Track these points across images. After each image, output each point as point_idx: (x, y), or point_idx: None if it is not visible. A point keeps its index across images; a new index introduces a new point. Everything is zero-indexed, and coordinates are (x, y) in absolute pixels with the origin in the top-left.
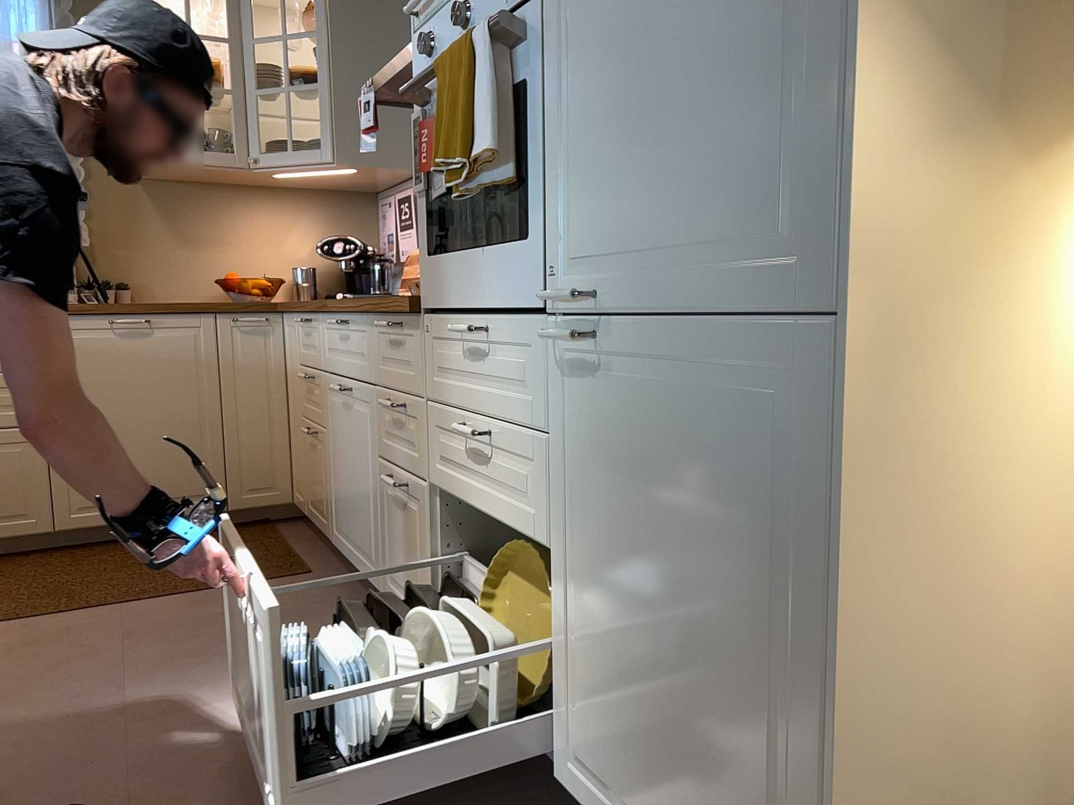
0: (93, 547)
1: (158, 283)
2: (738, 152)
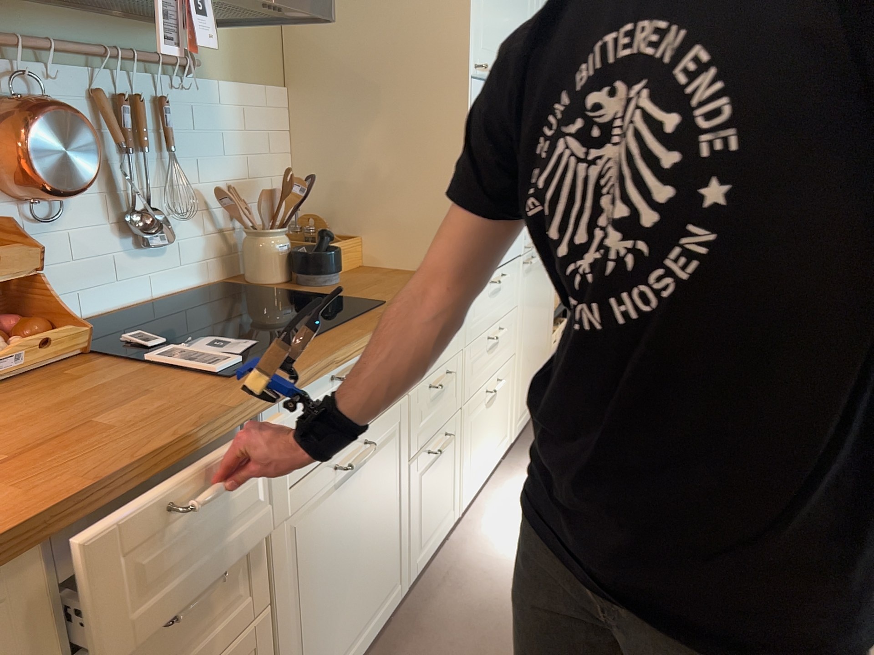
0: None
1: None
2: None
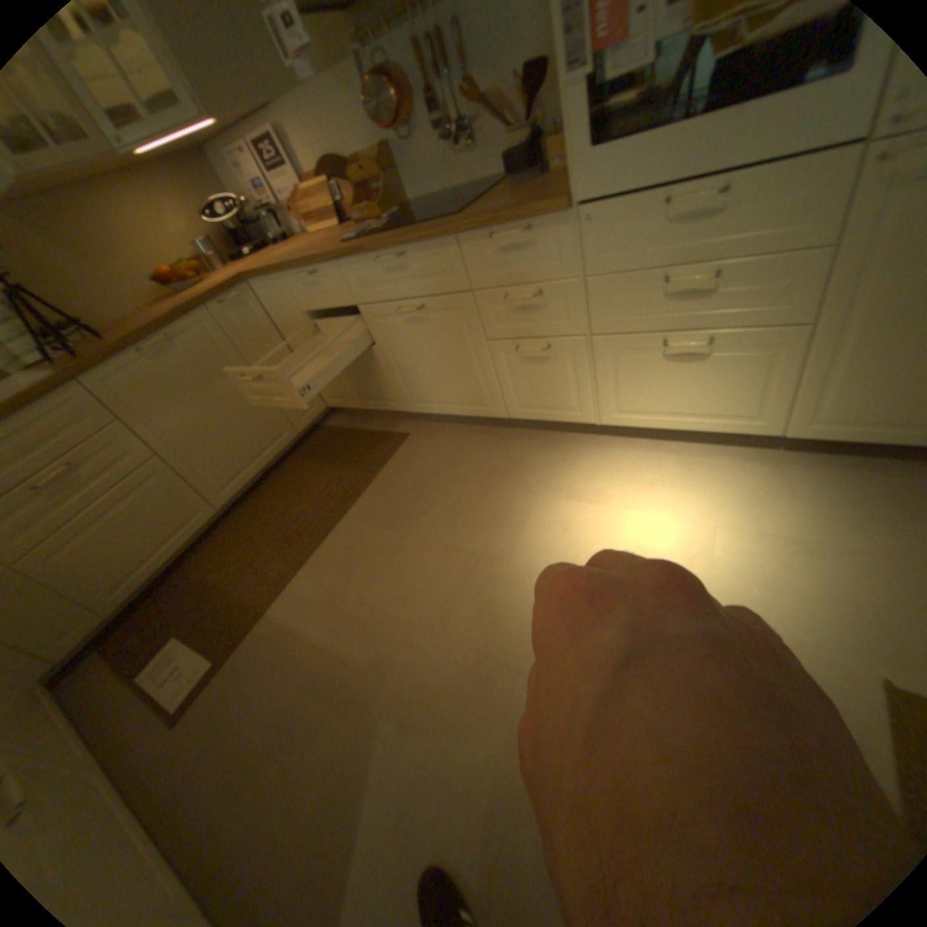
0: (240, 503)
1: (94, 304)
2: None
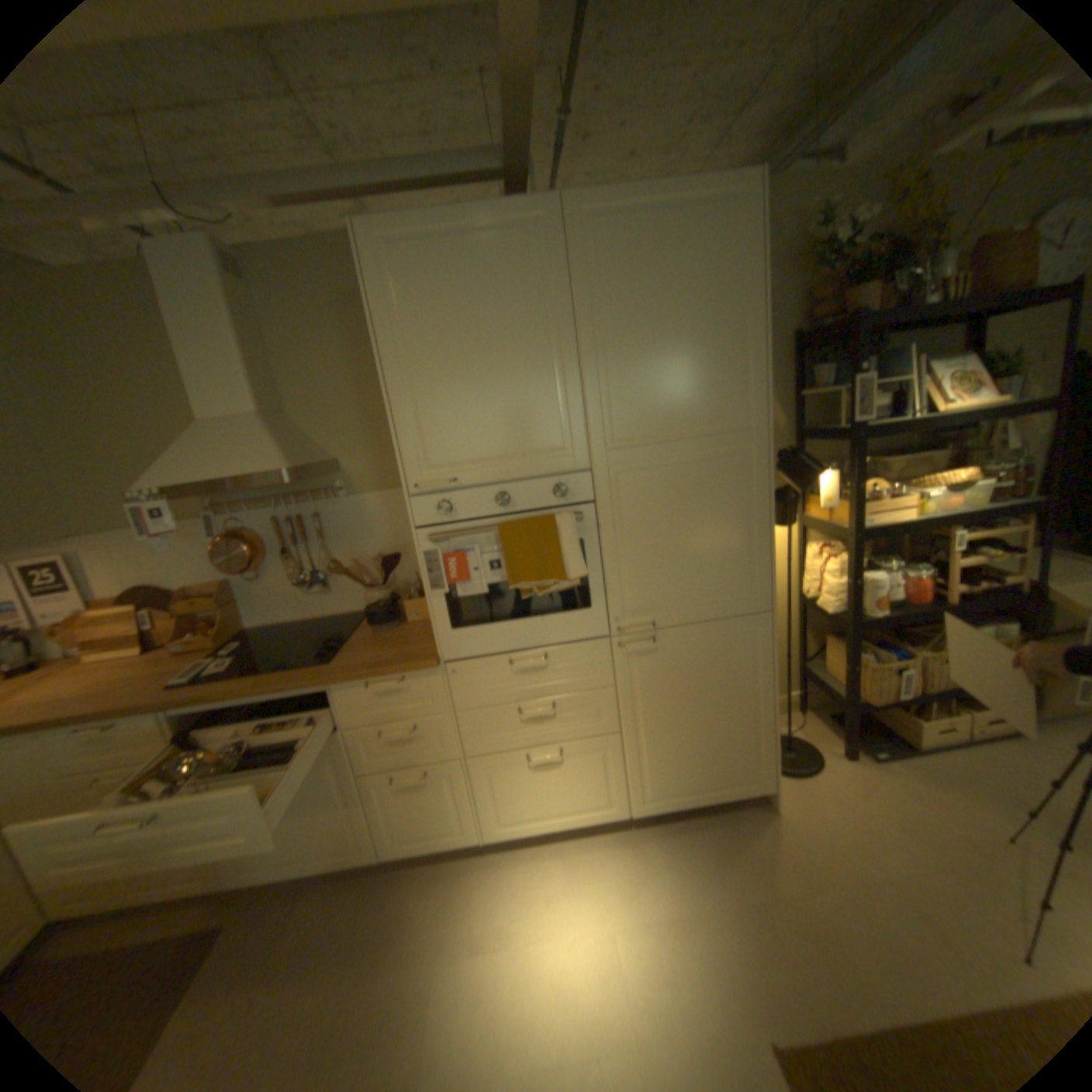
0: None
1: None
2: (723, 572)
